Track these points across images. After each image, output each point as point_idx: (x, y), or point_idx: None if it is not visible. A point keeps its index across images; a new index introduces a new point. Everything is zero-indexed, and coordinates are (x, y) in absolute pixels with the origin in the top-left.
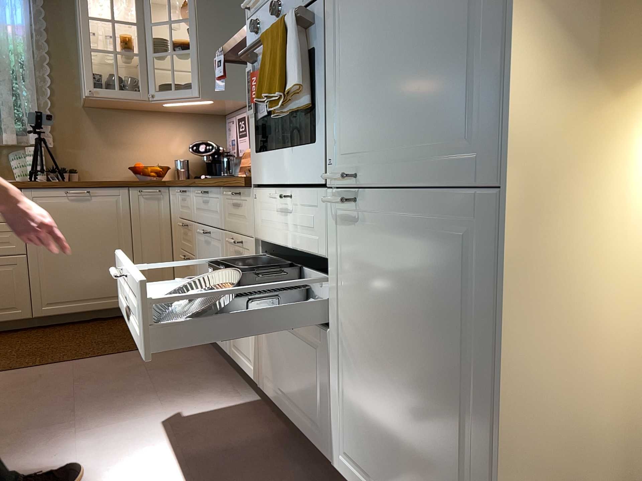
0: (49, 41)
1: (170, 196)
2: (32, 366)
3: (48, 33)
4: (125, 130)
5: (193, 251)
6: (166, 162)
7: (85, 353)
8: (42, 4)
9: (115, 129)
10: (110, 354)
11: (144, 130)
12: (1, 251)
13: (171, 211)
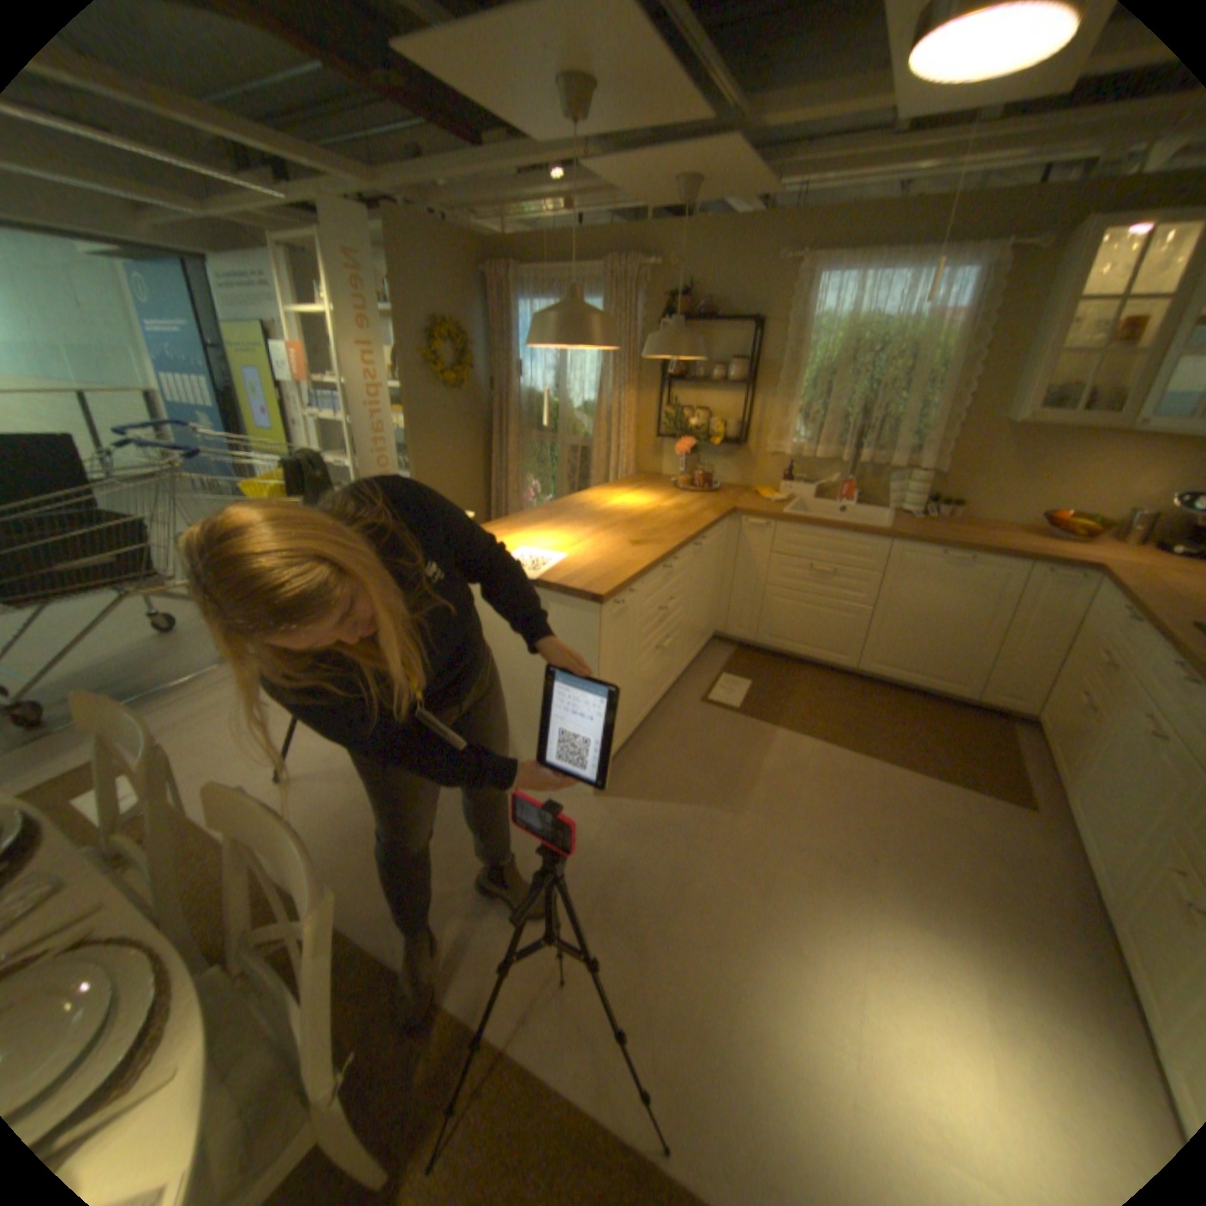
0: (994, 325)
1: (1099, 589)
2: (845, 745)
3: (998, 312)
4: (1061, 453)
5: (1111, 714)
6: (1112, 509)
7: (901, 756)
8: (1006, 273)
9: (1044, 452)
10: (929, 775)
11: (1094, 456)
12: (850, 598)
13: (1090, 609)
